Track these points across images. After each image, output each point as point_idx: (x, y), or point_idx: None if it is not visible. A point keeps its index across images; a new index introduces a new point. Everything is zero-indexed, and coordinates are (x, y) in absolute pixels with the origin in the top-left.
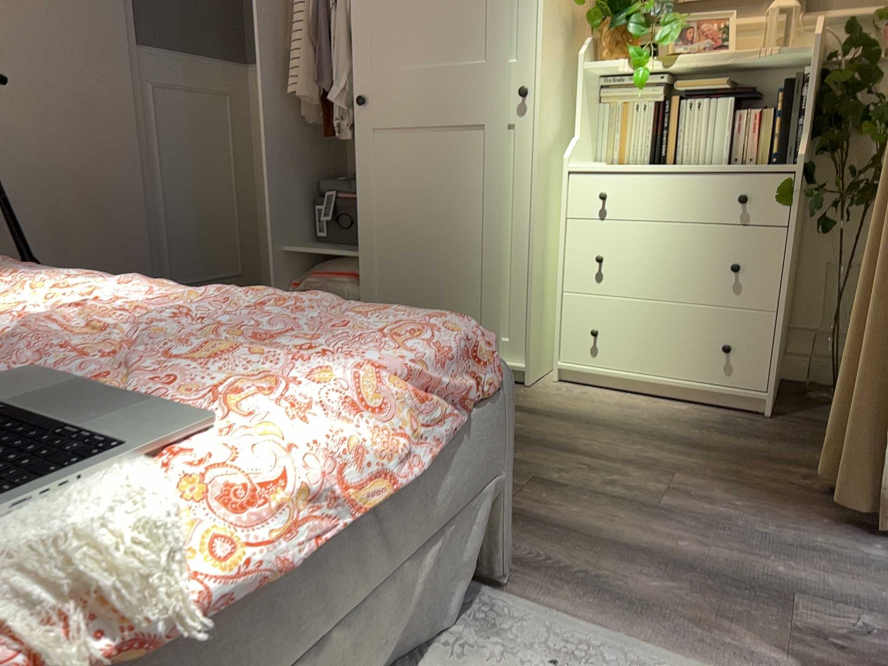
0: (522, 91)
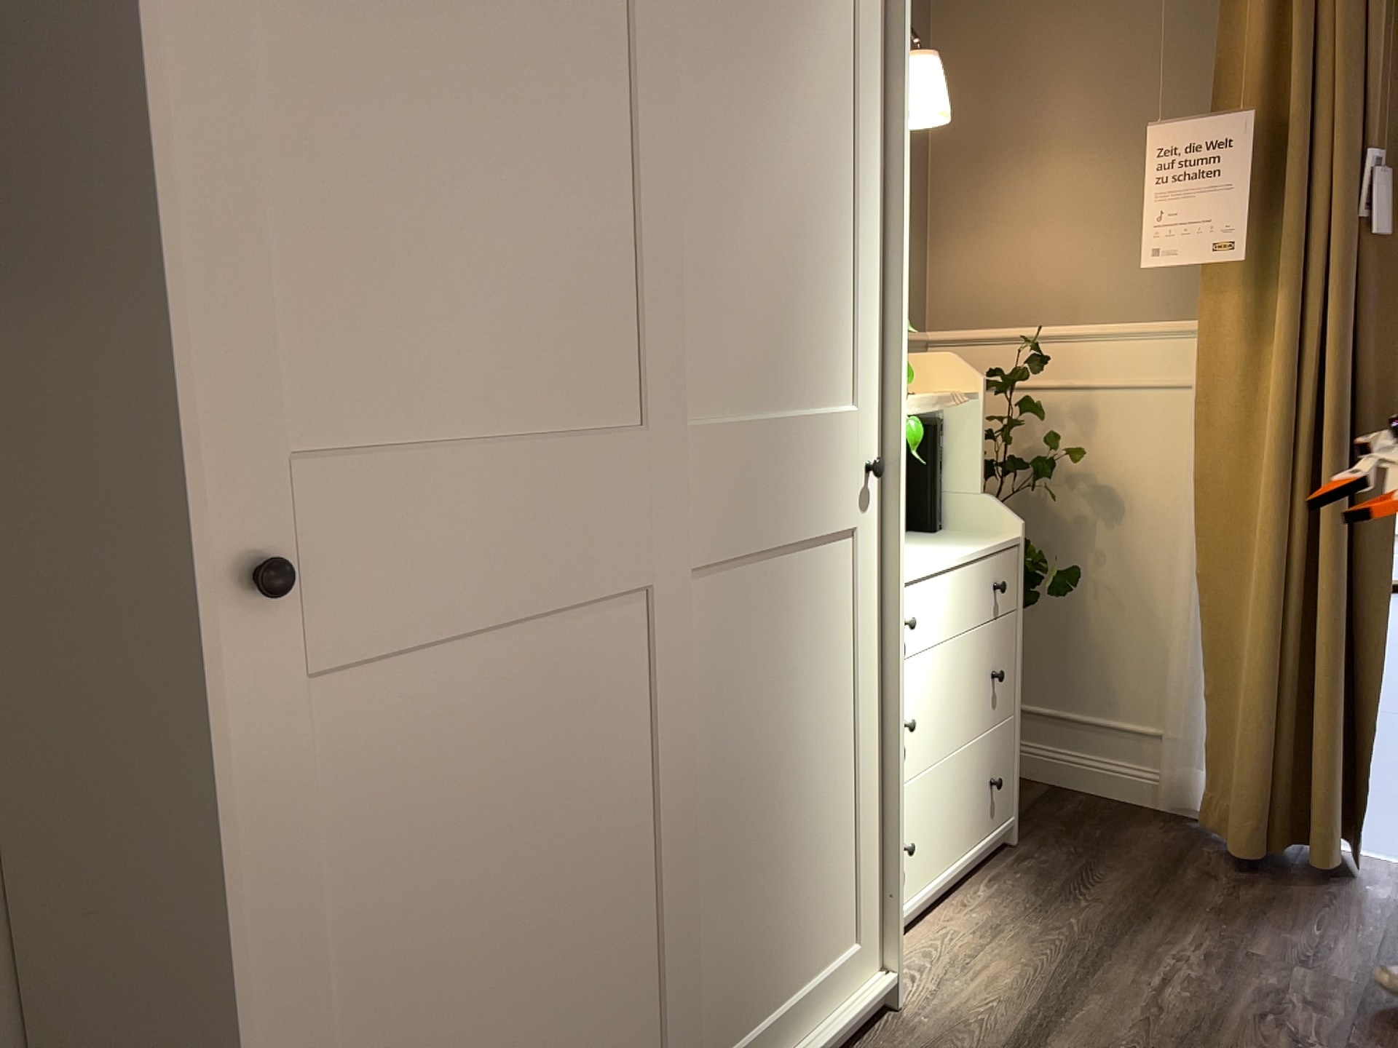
0: (871, 470)
